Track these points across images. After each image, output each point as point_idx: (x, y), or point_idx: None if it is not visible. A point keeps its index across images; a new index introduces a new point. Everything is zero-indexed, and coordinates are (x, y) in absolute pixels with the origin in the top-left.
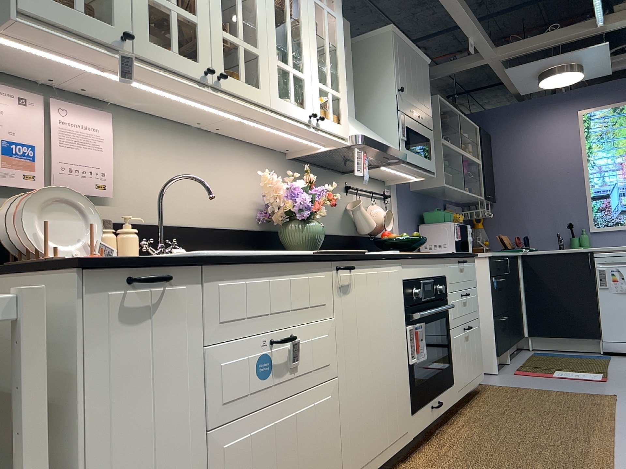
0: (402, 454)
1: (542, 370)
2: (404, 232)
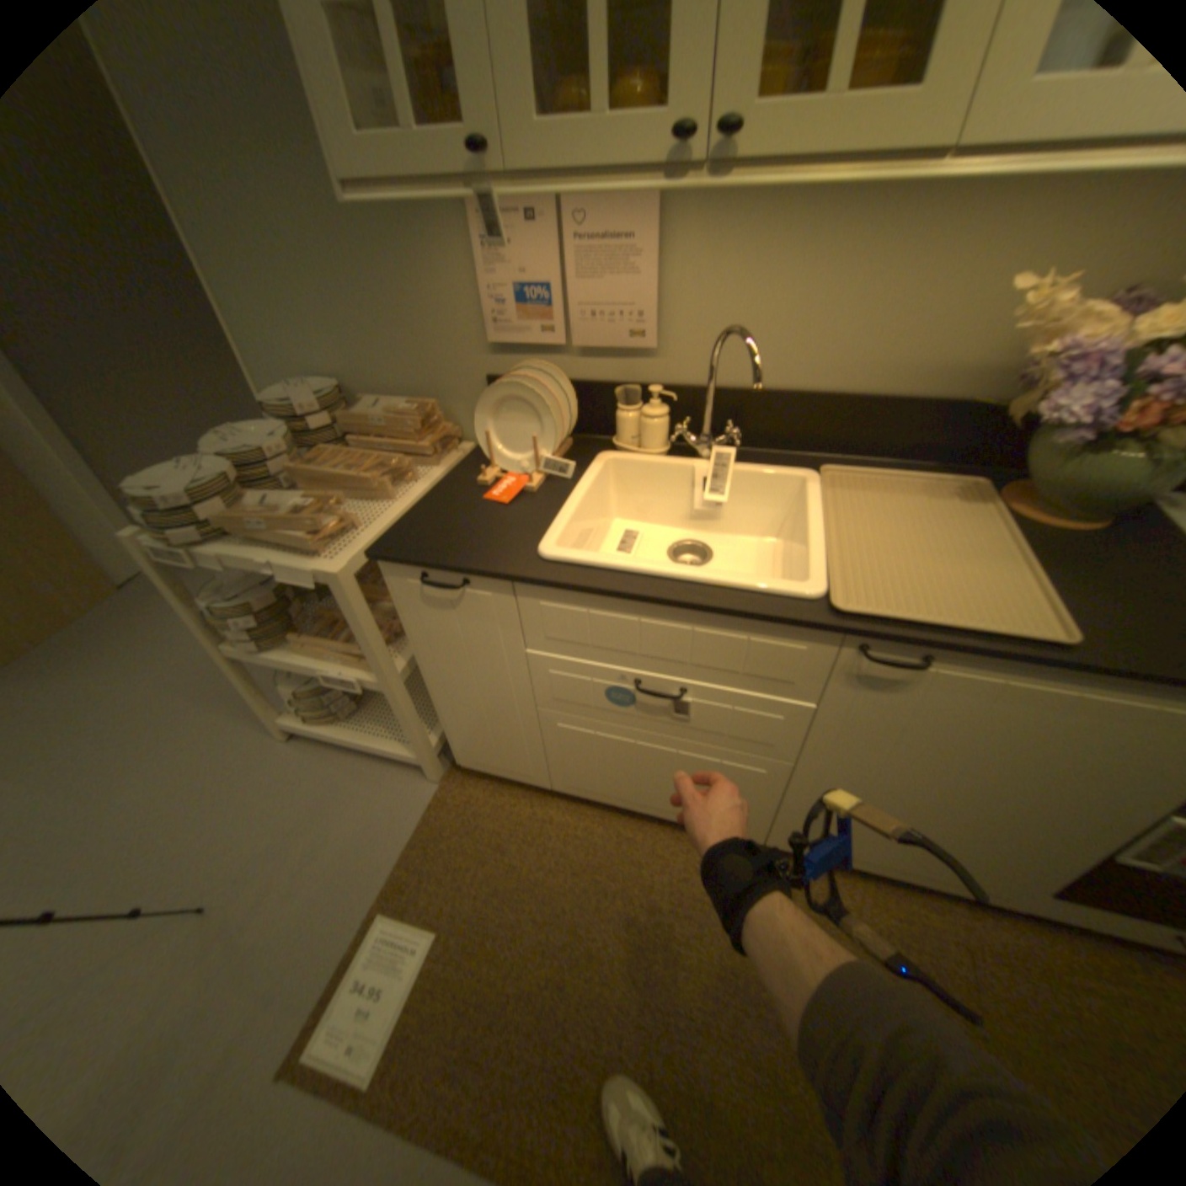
0: (971, 904)
1: None
2: None
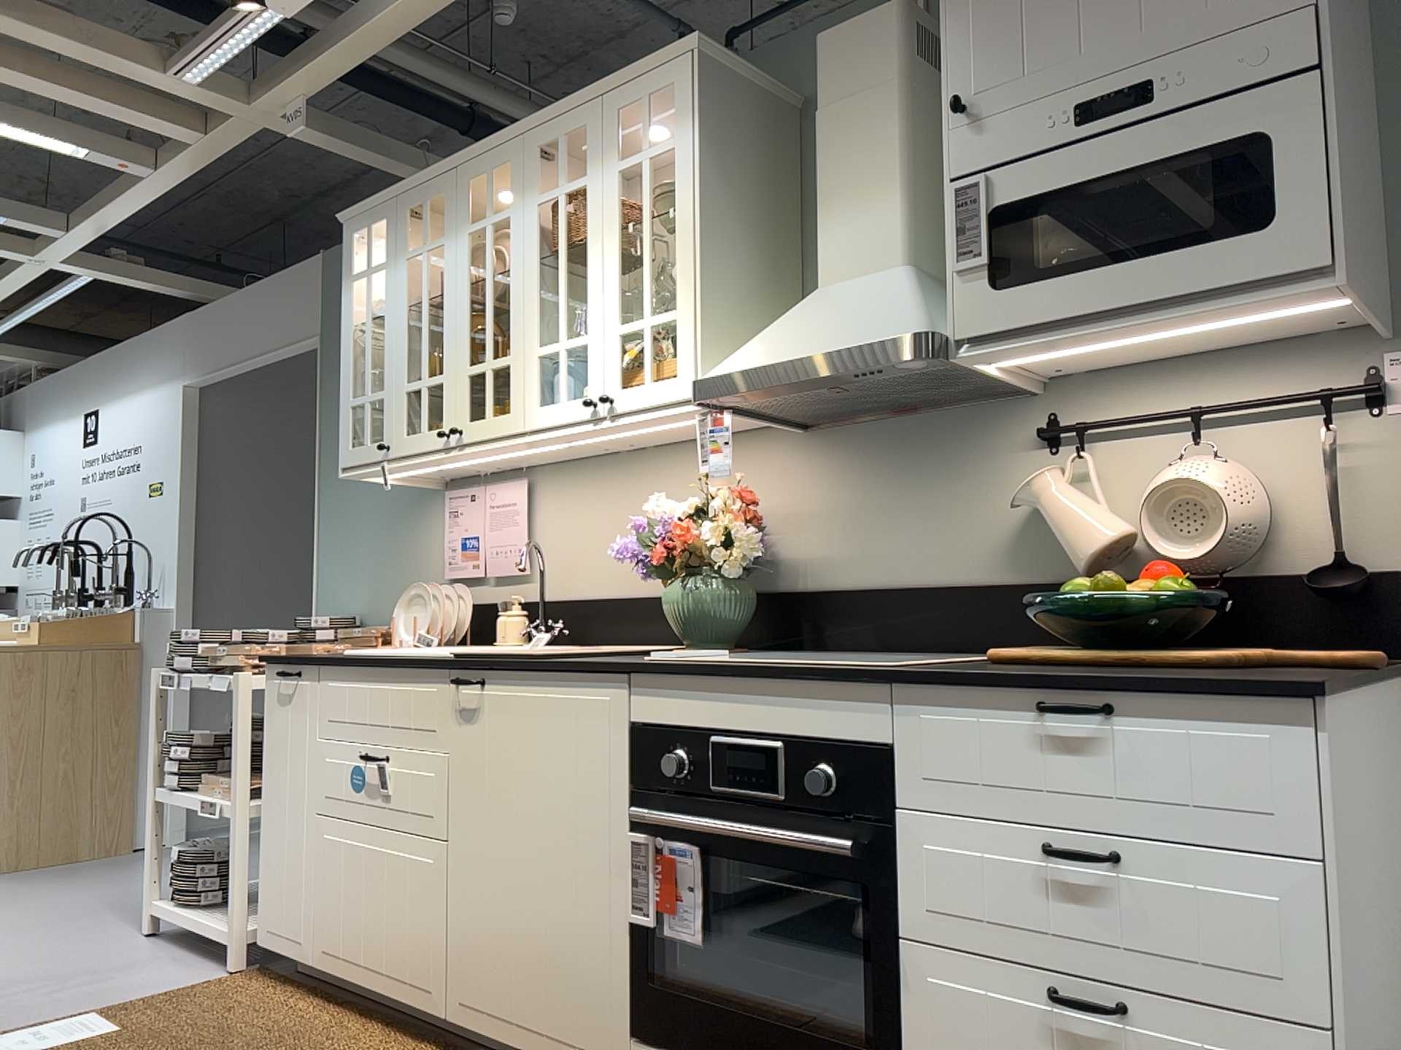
0: None
1: None
2: None
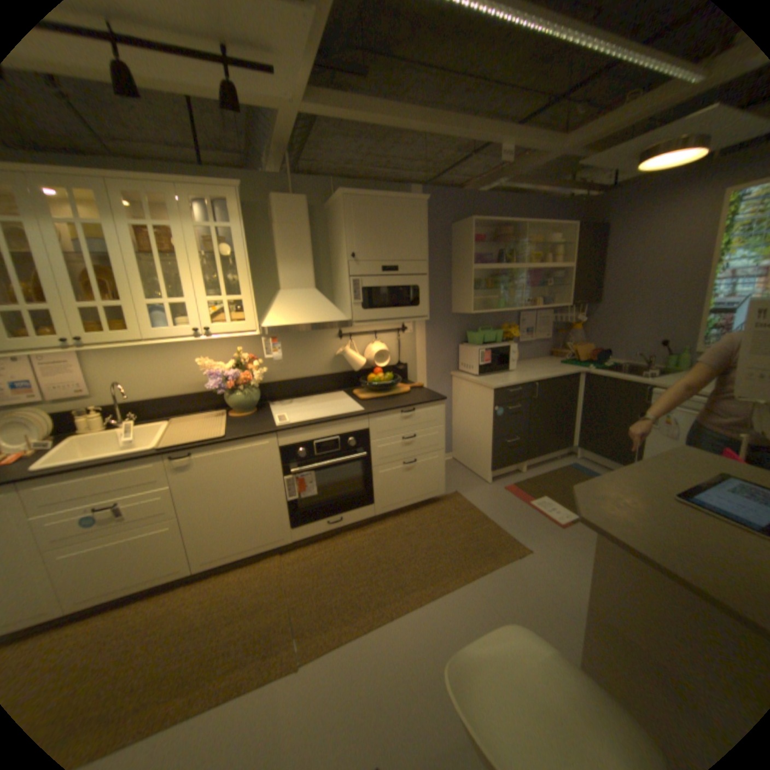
0: (276, 551)
1: (535, 493)
2: (432, 354)
